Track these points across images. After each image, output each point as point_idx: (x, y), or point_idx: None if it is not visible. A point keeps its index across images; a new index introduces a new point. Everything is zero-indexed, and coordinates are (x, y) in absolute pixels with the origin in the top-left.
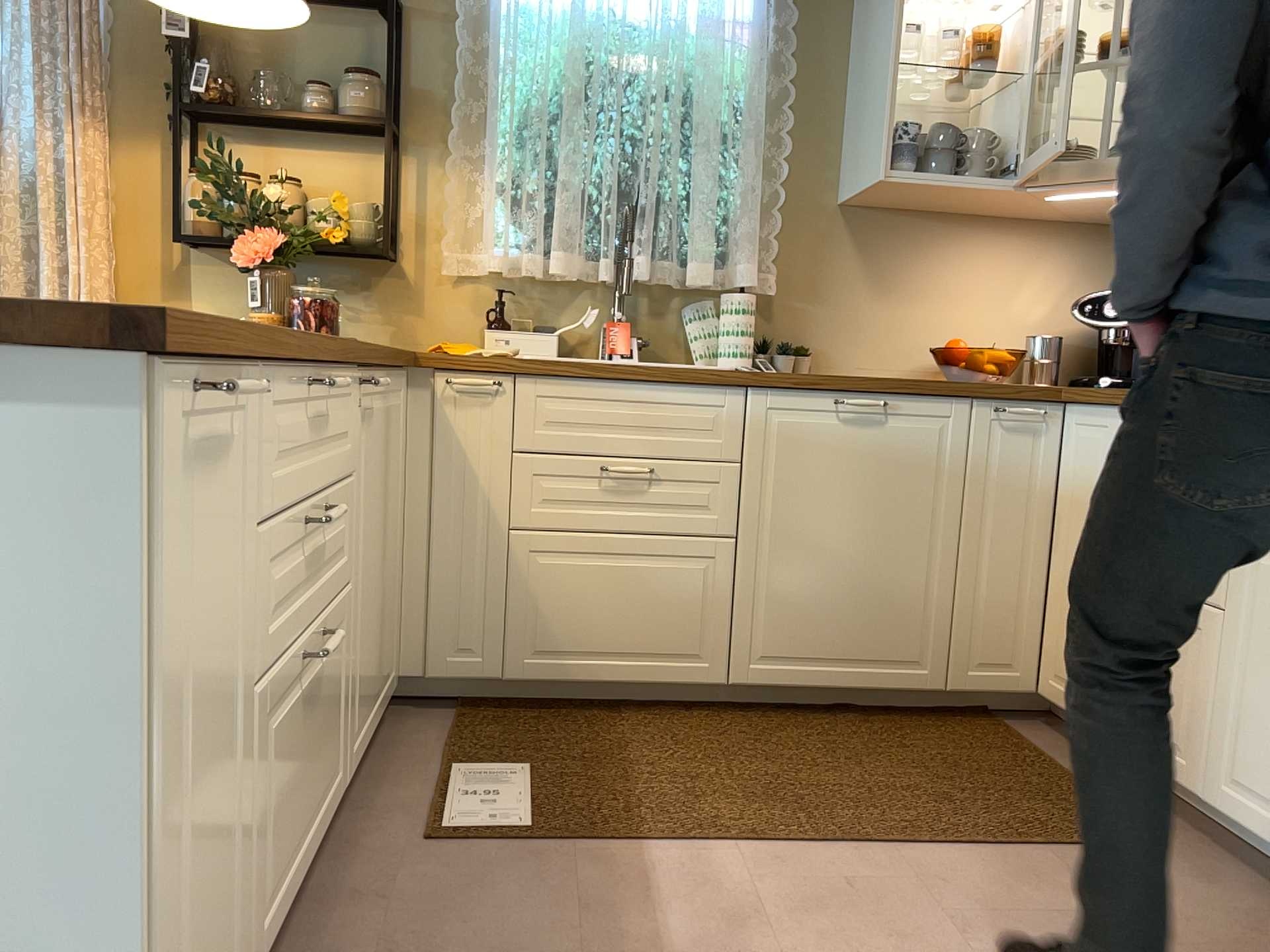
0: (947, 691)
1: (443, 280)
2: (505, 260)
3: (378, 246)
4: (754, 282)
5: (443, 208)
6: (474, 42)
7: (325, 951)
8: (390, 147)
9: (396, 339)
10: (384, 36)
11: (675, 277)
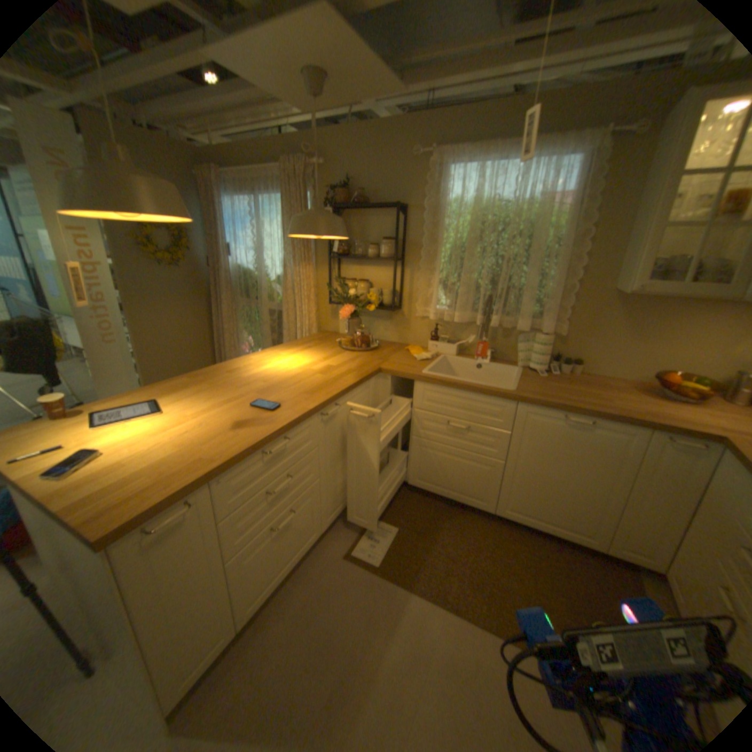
0: (608, 555)
1: (417, 318)
2: (436, 315)
3: (394, 304)
4: (556, 327)
5: (418, 289)
6: (433, 218)
7: (290, 602)
8: (394, 269)
9: (399, 339)
10: (399, 219)
11: (514, 323)
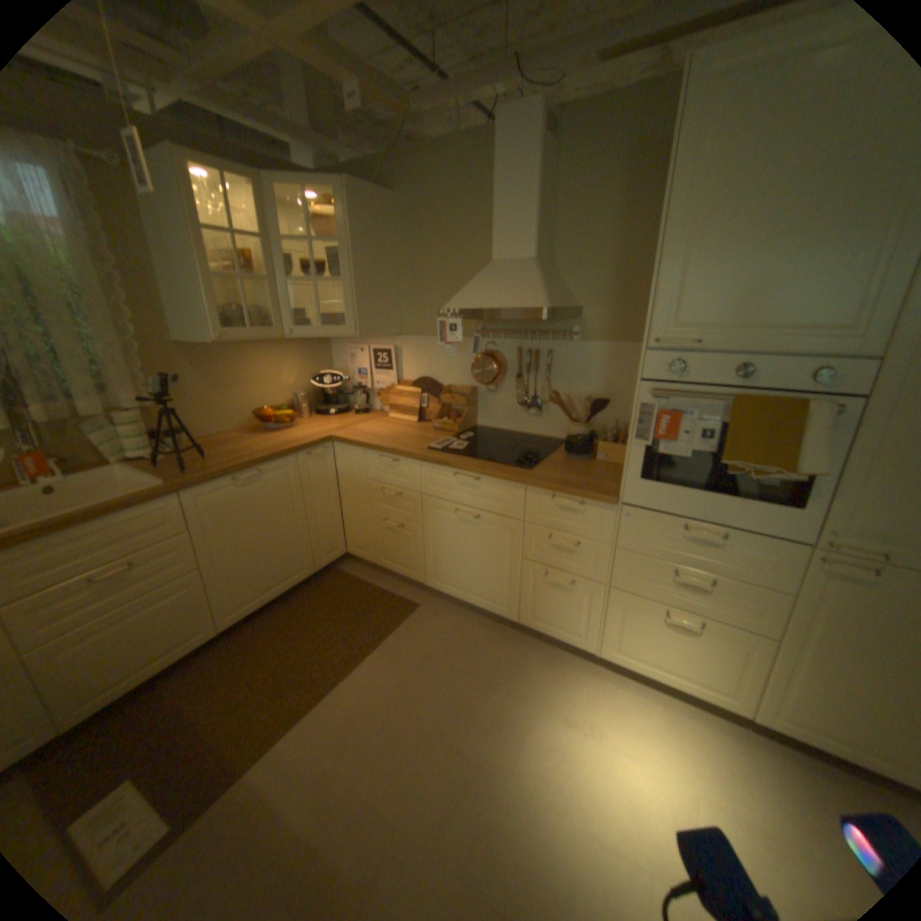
0: (315, 572)
1: None
2: None
3: None
4: (129, 400)
5: None
6: None
7: None
8: None
9: None
10: None
11: (65, 410)
